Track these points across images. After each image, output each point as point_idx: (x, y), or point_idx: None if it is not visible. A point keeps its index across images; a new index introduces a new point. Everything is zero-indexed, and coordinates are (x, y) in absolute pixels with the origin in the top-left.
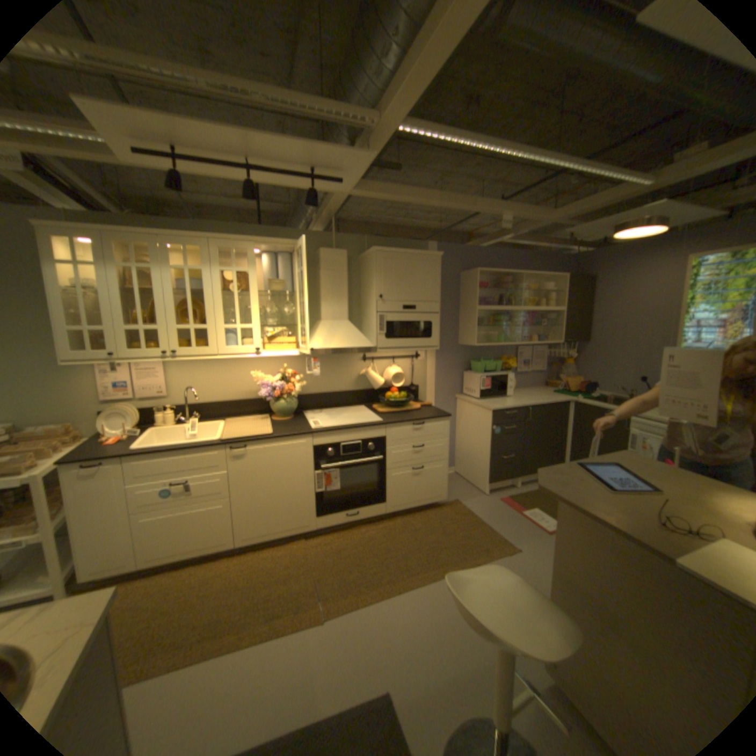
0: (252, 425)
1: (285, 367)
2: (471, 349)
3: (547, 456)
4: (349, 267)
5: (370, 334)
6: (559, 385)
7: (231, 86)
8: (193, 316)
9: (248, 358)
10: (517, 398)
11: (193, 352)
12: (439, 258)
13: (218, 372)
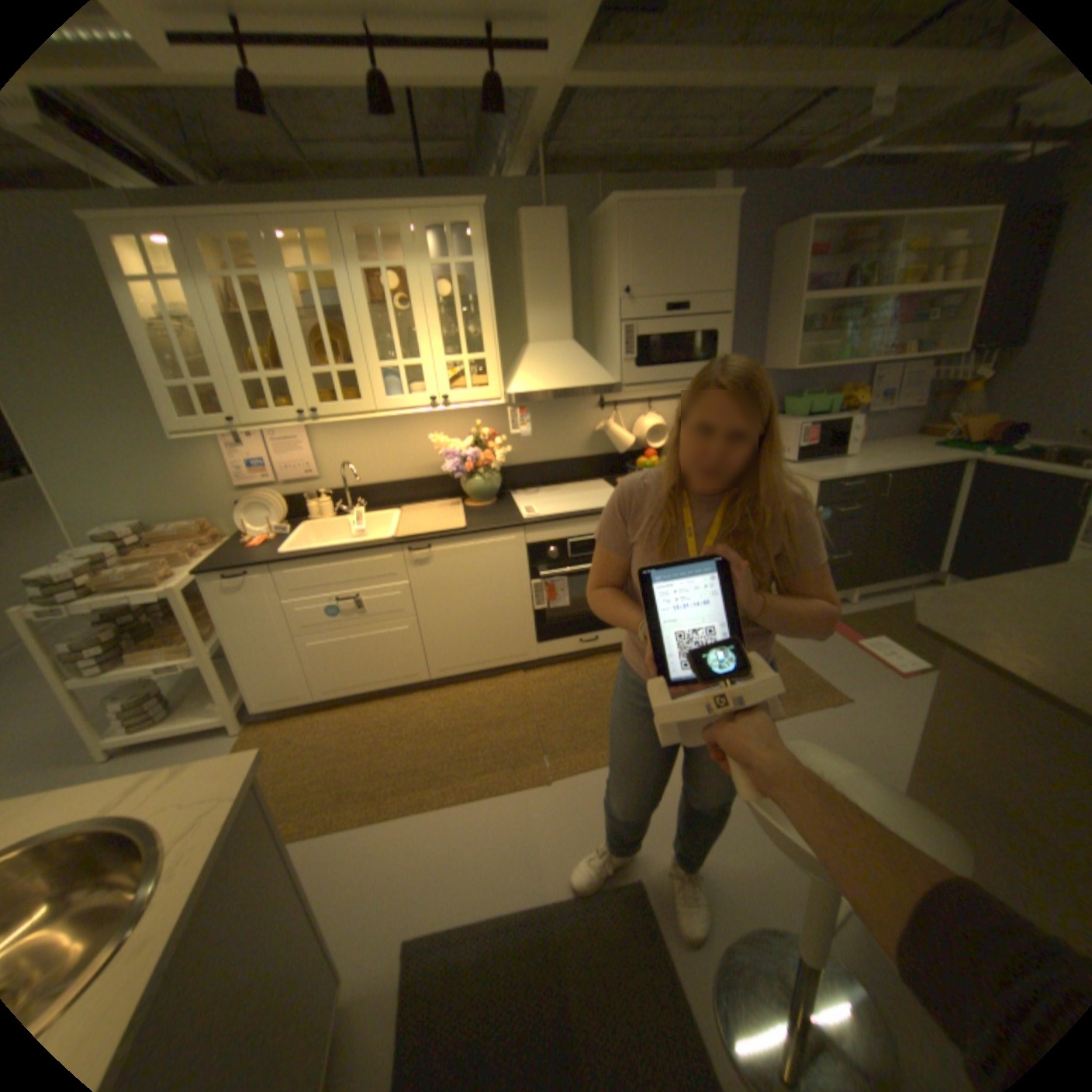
0: (438, 515)
1: (477, 425)
2: (787, 376)
3: (911, 554)
4: (572, 242)
5: (610, 360)
6: (947, 432)
7: None
8: (333, 352)
9: (423, 415)
10: (867, 459)
11: (340, 409)
12: (736, 202)
13: (382, 438)
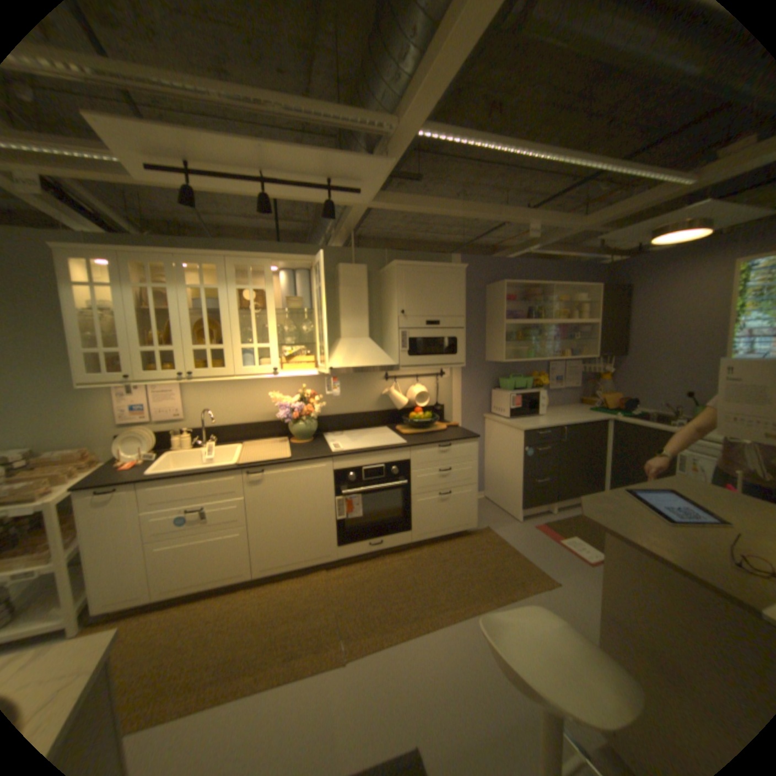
0: (270, 448)
1: (303, 388)
2: (499, 366)
3: (586, 479)
4: (369, 283)
5: (392, 351)
6: (595, 403)
7: (242, 95)
8: (209, 336)
9: (266, 379)
10: (551, 417)
11: (209, 373)
12: (463, 271)
13: (235, 394)
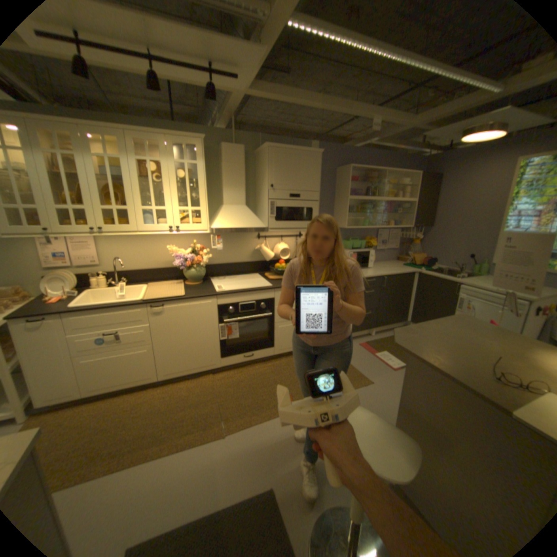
0: (169, 288)
1: (194, 243)
2: (342, 231)
3: (395, 313)
4: (246, 161)
5: (263, 216)
6: (407, 260)
7: None
8: (115, 198)
9: (165, 235)
10: (376, 269)
11: (116, 229)
12: (320, 154)
13: (140, 246)
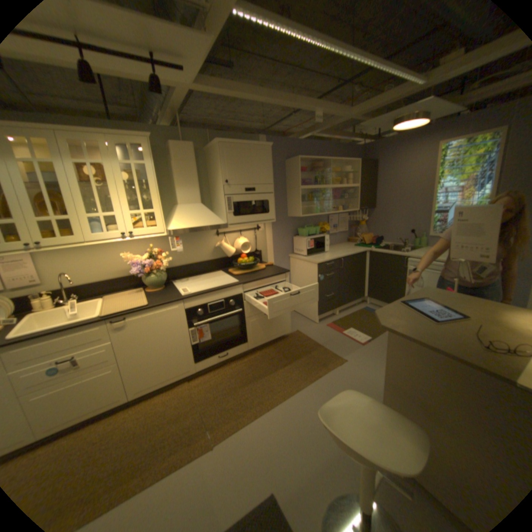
0: (129, 298)
1: (151, 246)
2: (297, 219)
3: (354, 290)
4: (197, 158)
5: (220, 213)
6: (357, 240)
7: None
8: (53, 207)
9: (116, 242)
10: (332, 253)
11: (58, 241)
12: (270, 148)
13: (88, 256)
